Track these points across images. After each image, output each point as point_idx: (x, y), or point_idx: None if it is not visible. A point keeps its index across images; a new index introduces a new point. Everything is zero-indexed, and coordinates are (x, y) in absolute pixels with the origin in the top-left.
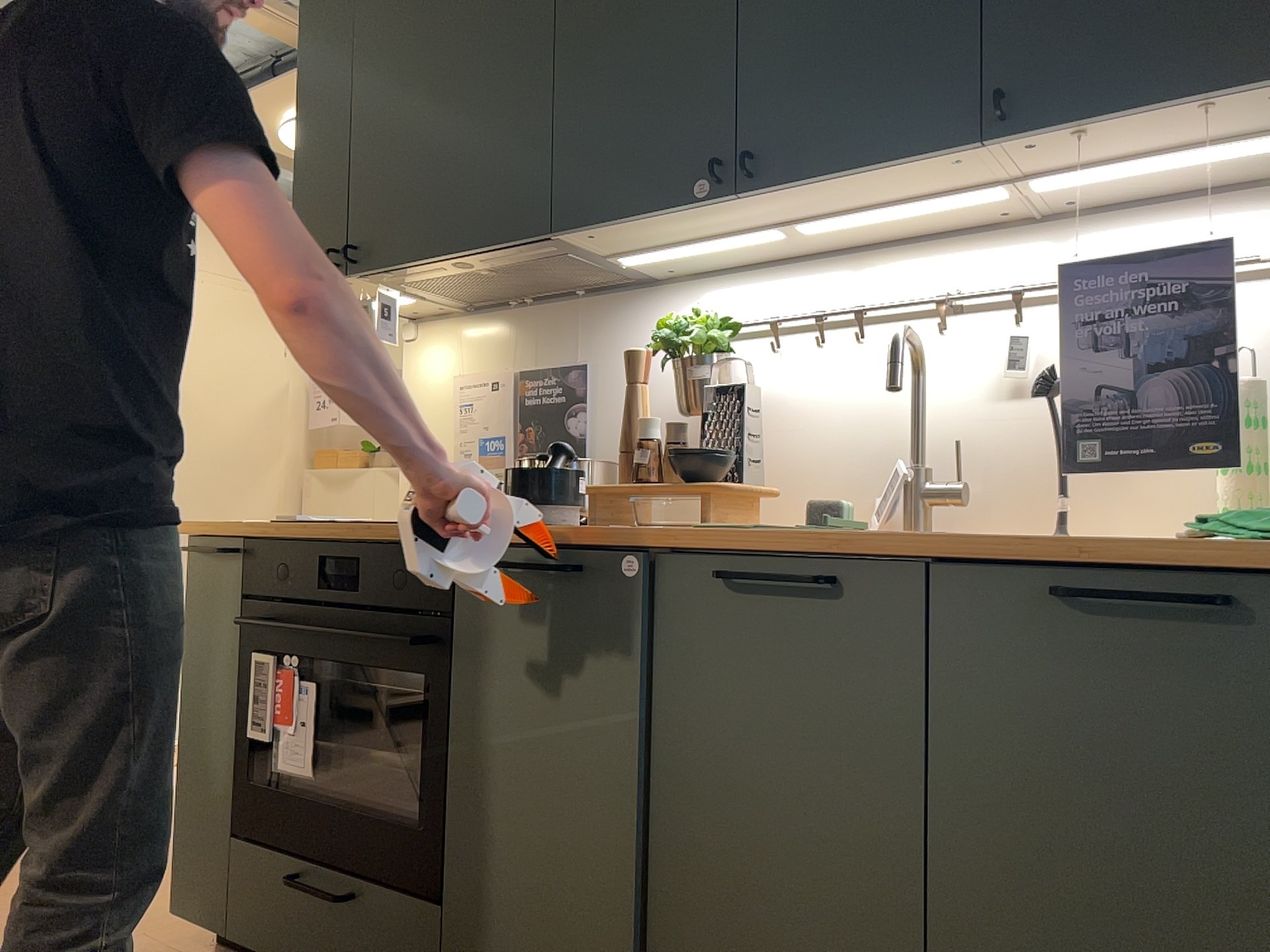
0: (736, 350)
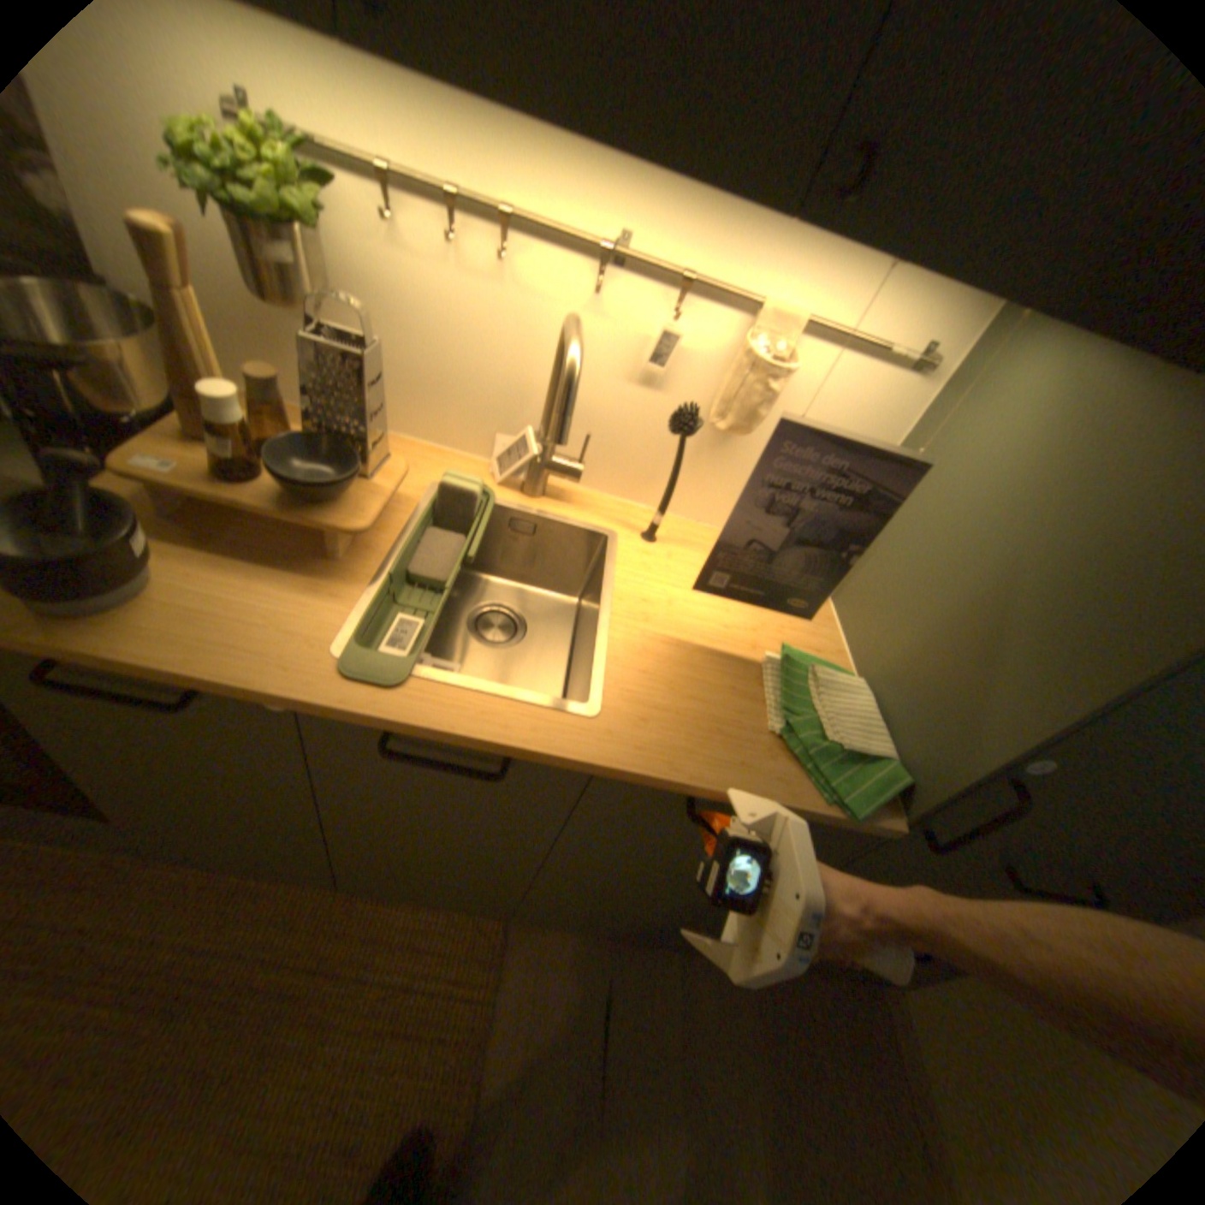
0: (324, 208)
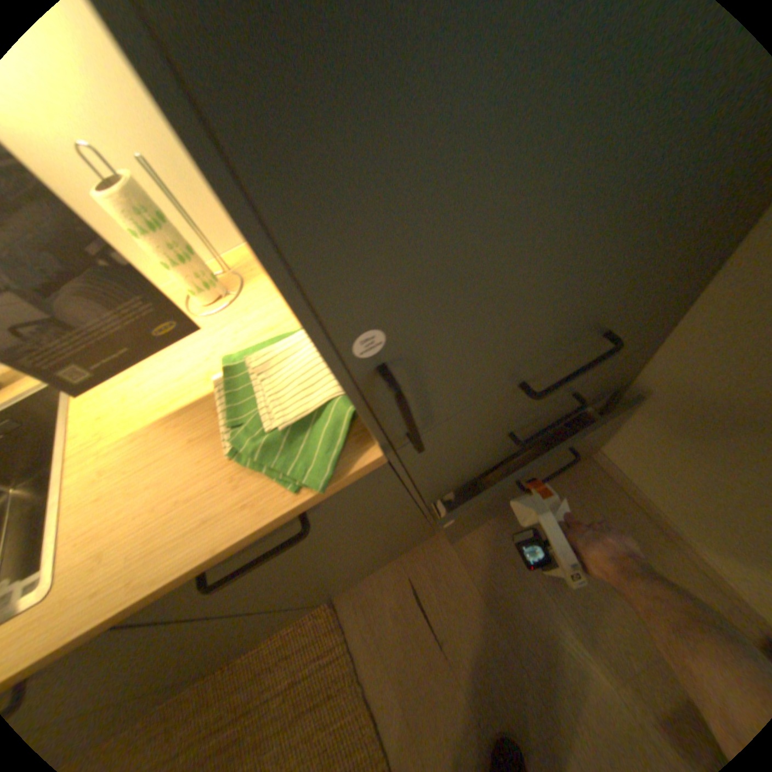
0: None
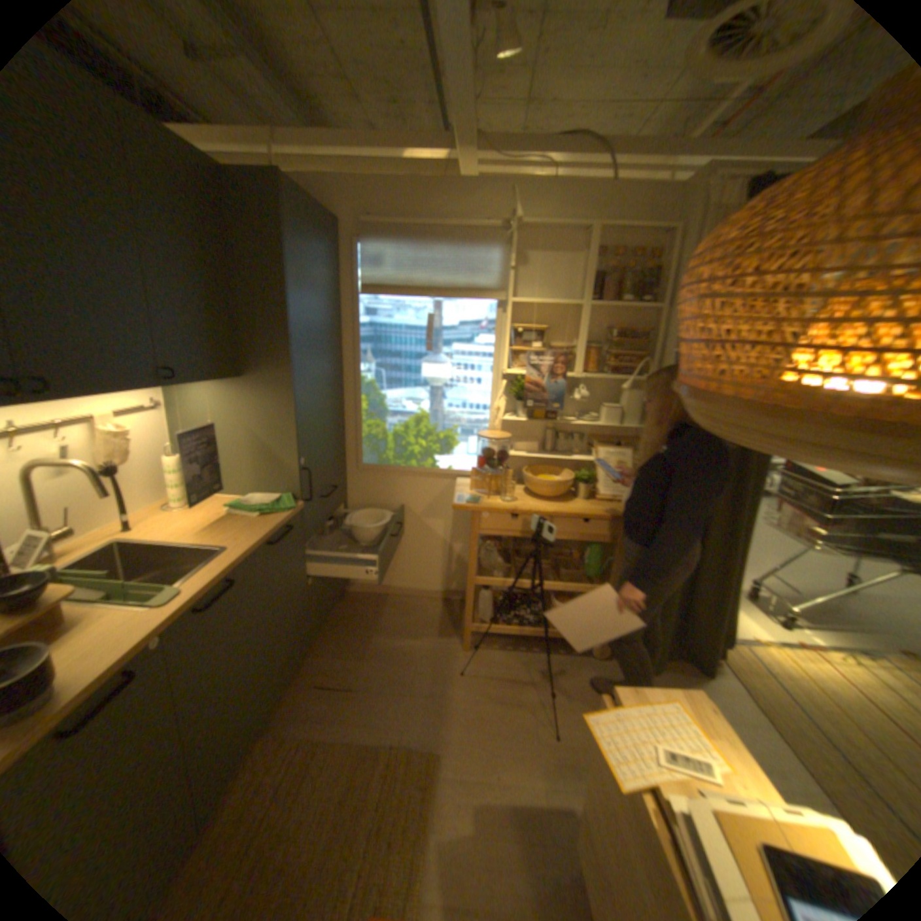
0: None
